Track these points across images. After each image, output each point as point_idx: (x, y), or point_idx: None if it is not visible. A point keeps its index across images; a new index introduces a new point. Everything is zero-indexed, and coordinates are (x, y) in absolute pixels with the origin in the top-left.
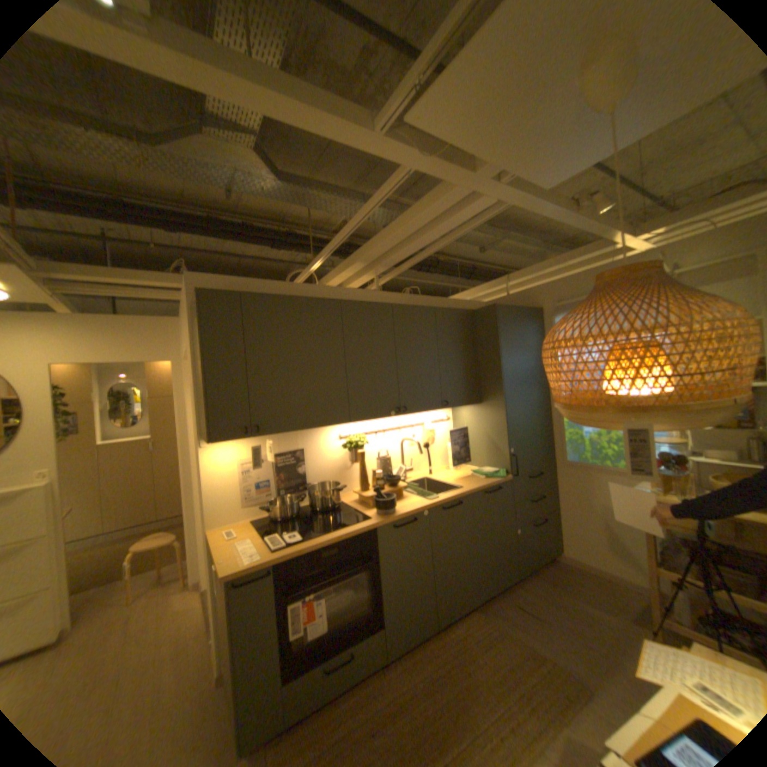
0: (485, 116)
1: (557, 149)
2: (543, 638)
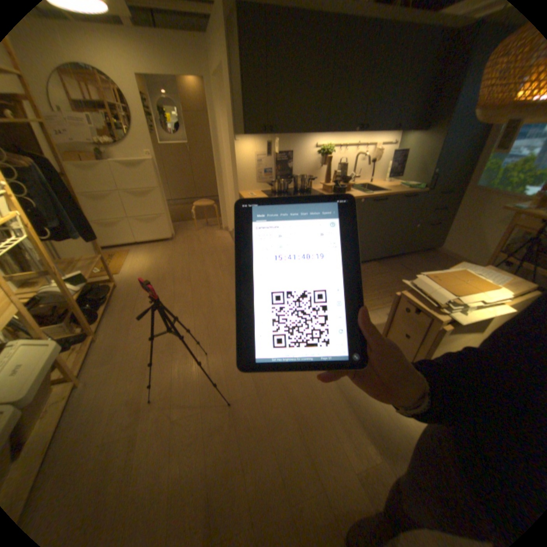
0: None
1: None
2: (408, 277)
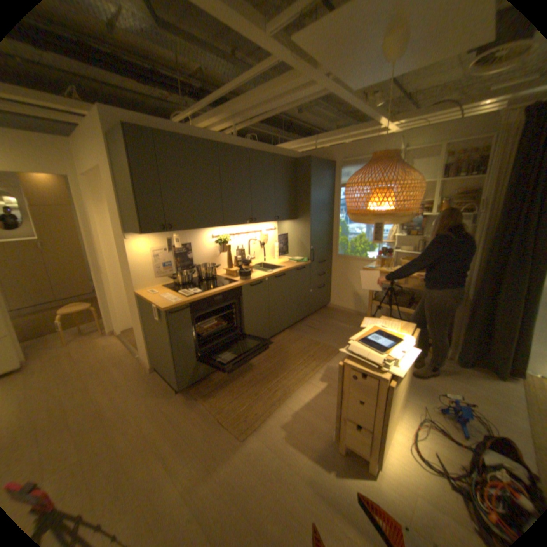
0: (333, 48)
1: (364, 72)
2: (318, 336)
